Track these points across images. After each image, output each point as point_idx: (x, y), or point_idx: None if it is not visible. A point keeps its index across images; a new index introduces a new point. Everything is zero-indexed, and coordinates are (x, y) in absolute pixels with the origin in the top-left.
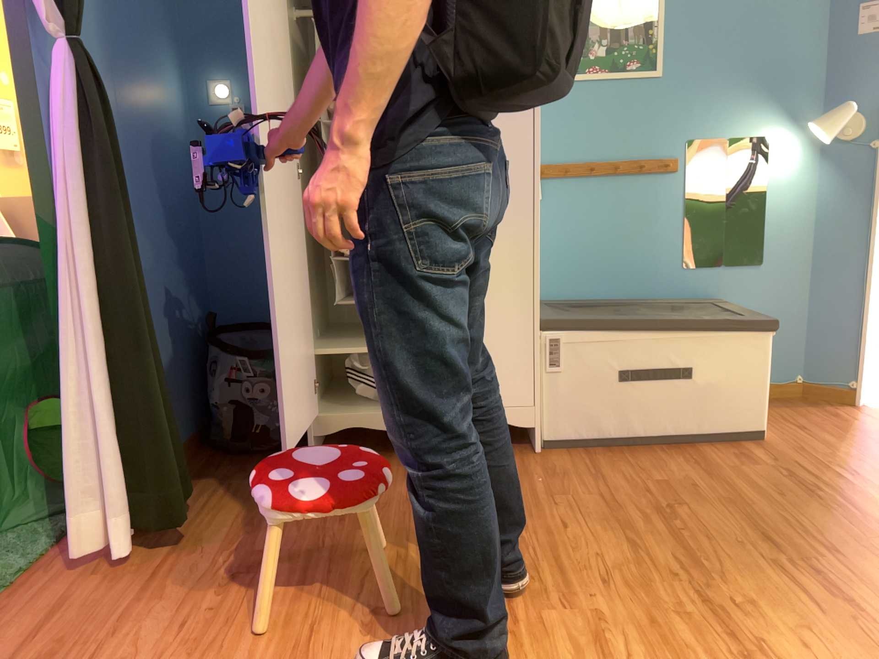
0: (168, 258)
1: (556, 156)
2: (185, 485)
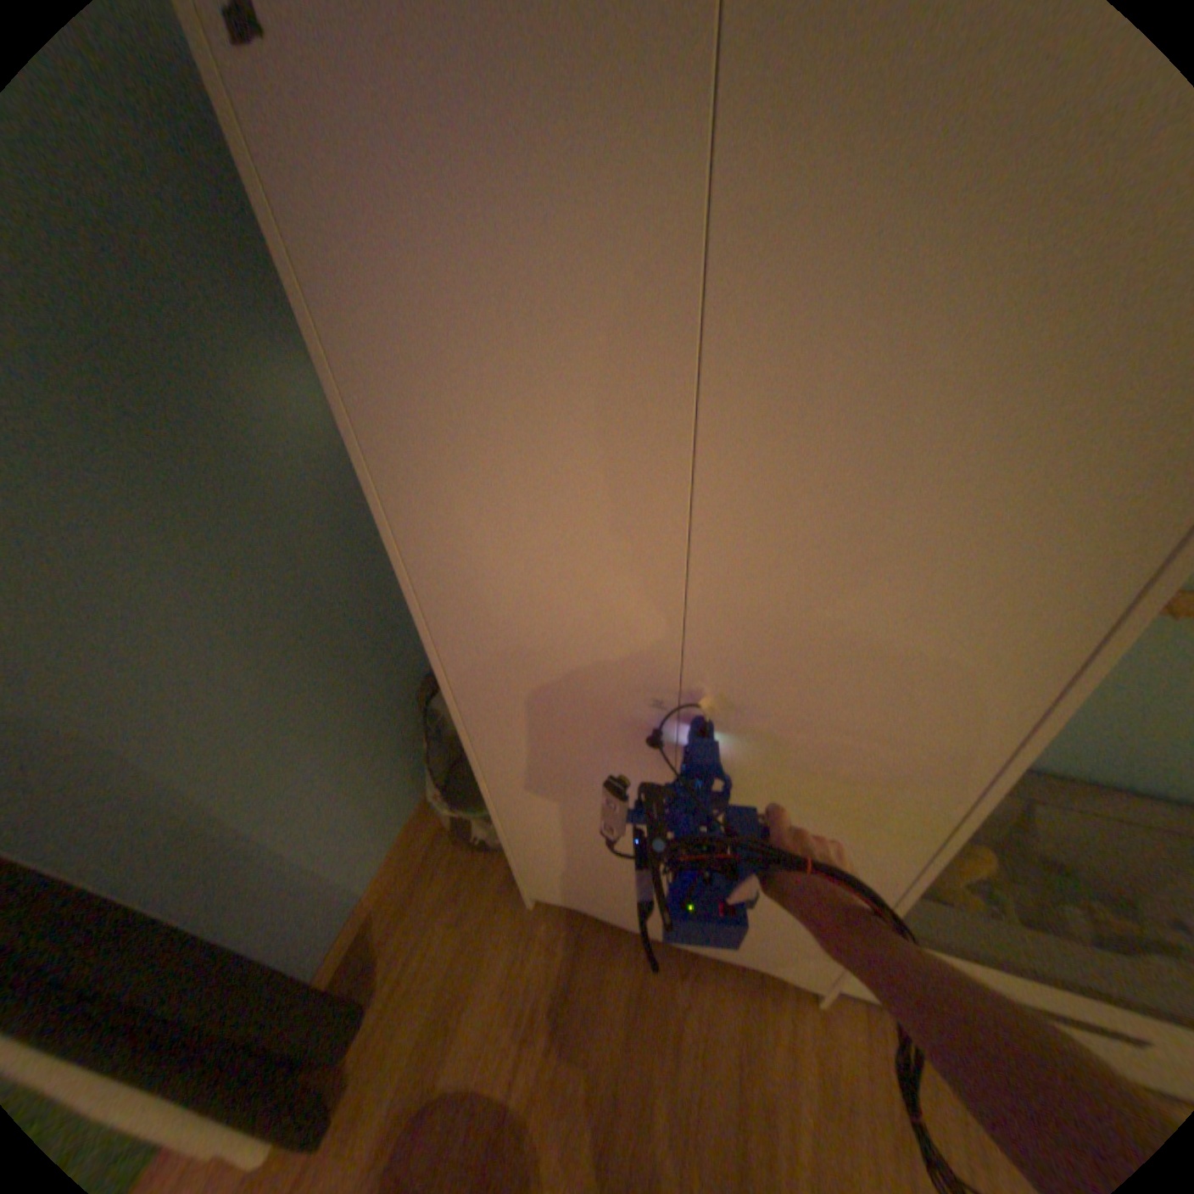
0: (335, 675)
1: None
2: (349, 1034)
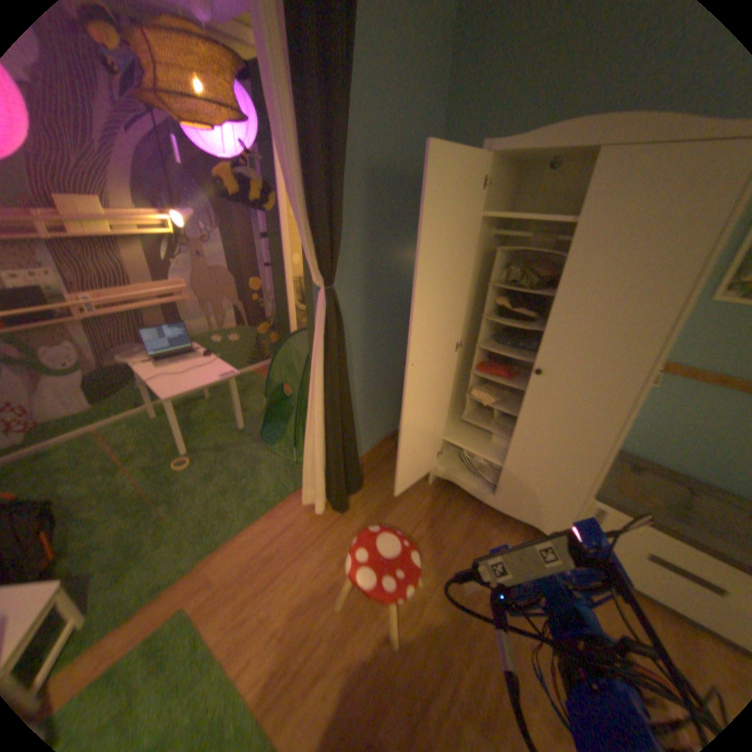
0: (390, 357)
1: (691, 360)
2: (358, 486)
